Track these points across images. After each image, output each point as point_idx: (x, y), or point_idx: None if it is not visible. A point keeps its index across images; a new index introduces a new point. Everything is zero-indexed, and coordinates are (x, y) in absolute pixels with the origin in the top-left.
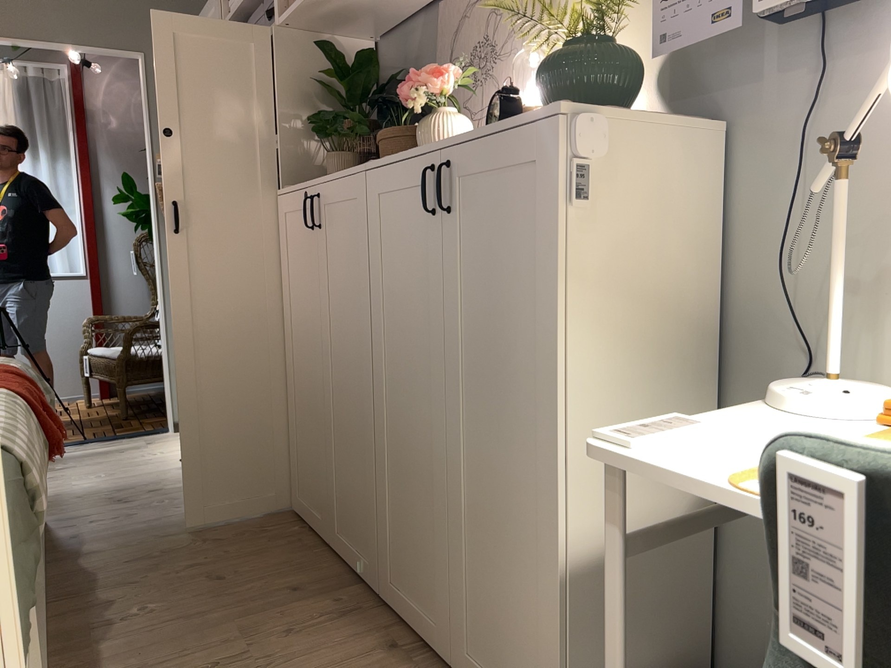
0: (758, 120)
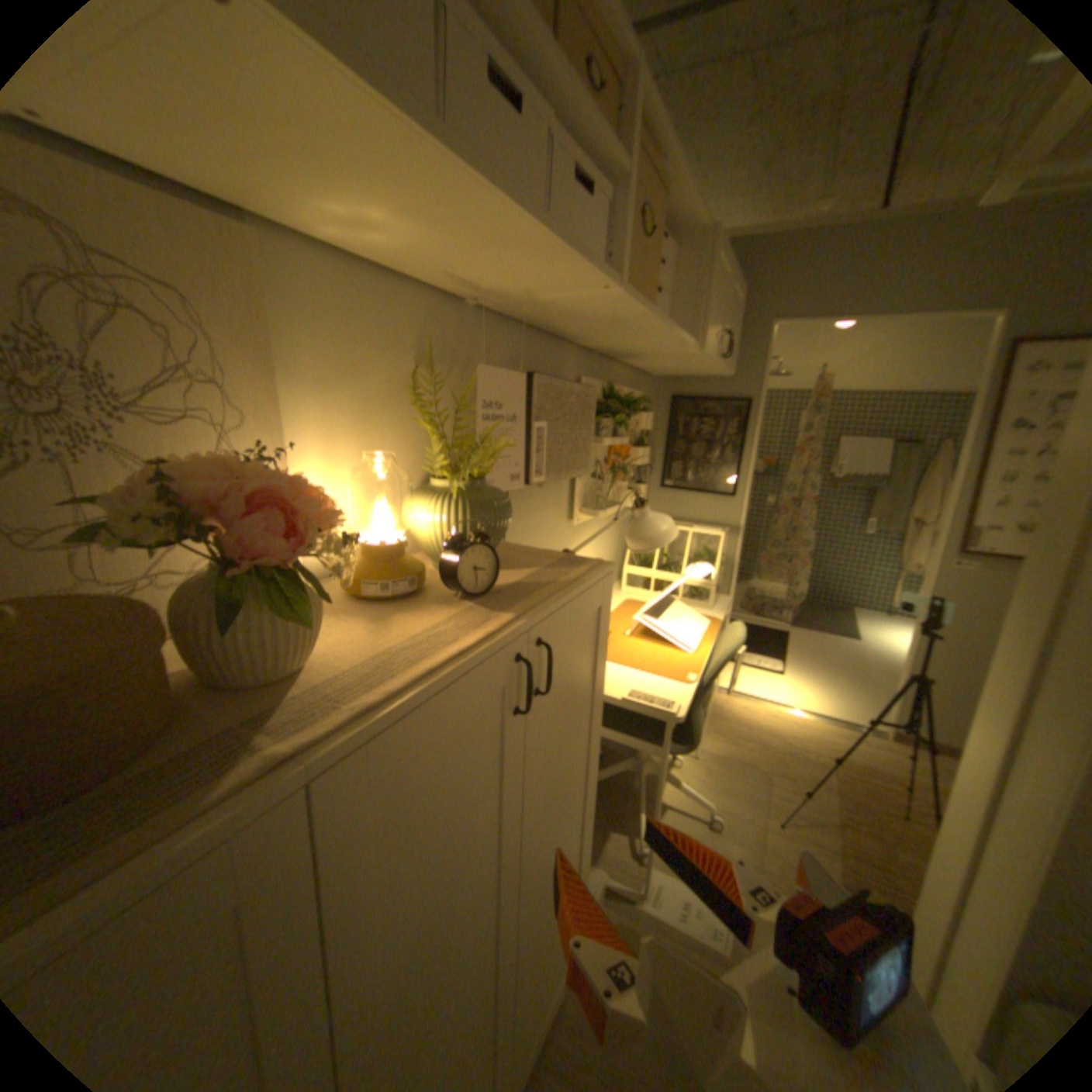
0: None
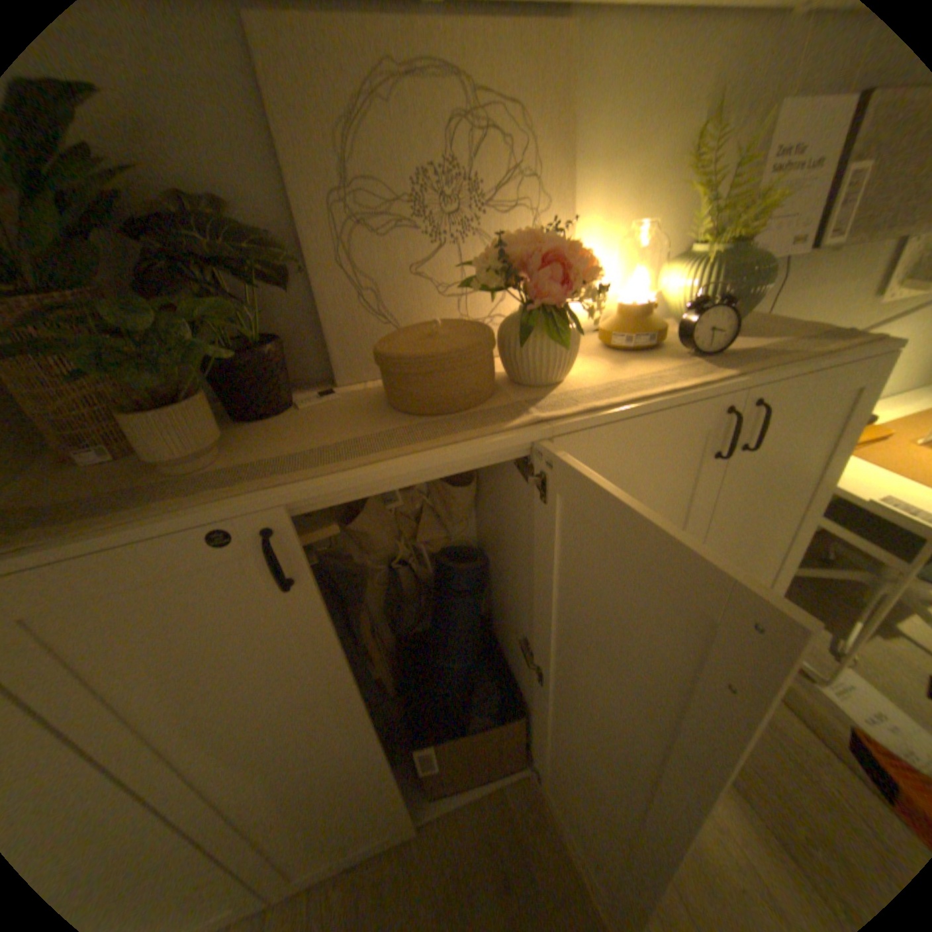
0: None
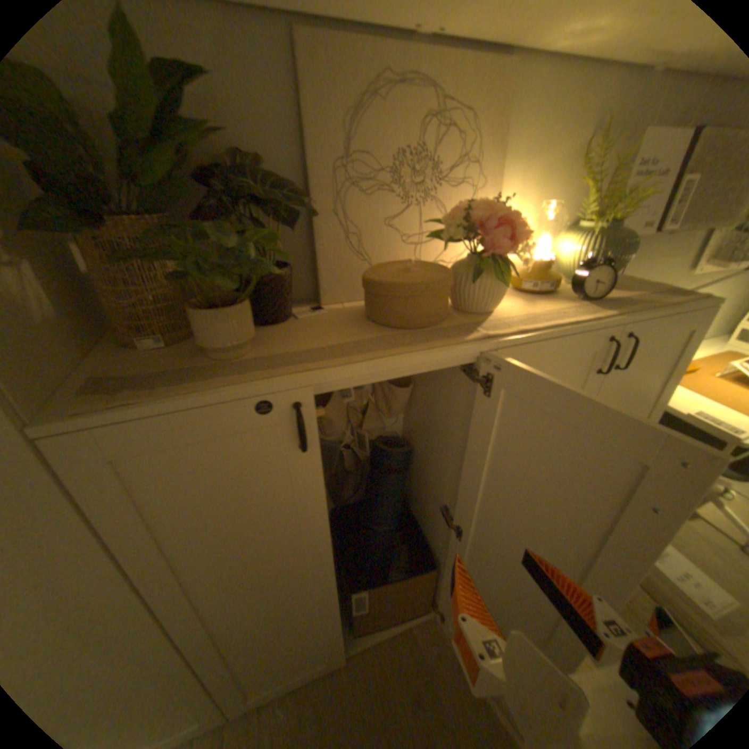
0: None
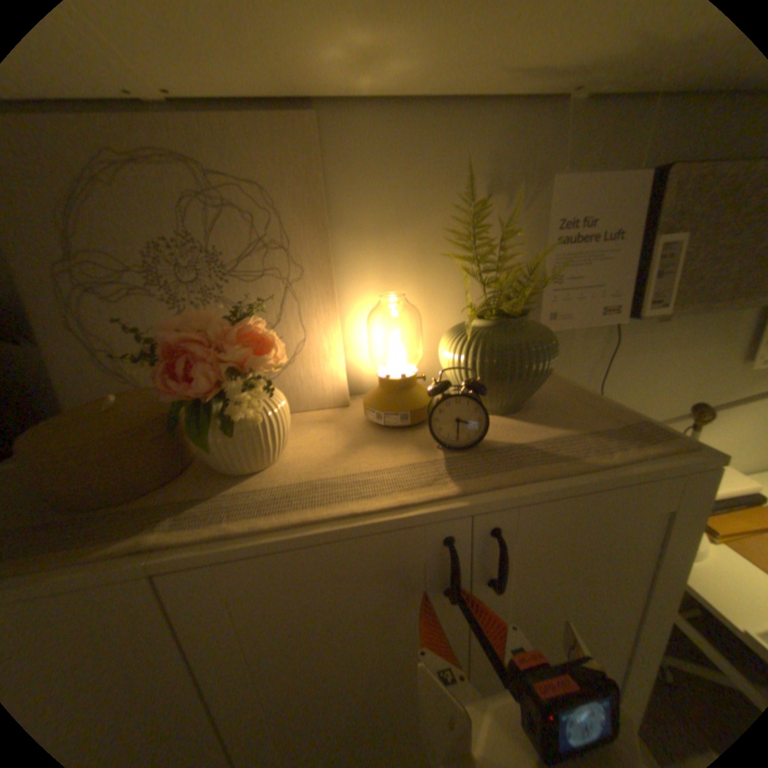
0: (562, 366)
